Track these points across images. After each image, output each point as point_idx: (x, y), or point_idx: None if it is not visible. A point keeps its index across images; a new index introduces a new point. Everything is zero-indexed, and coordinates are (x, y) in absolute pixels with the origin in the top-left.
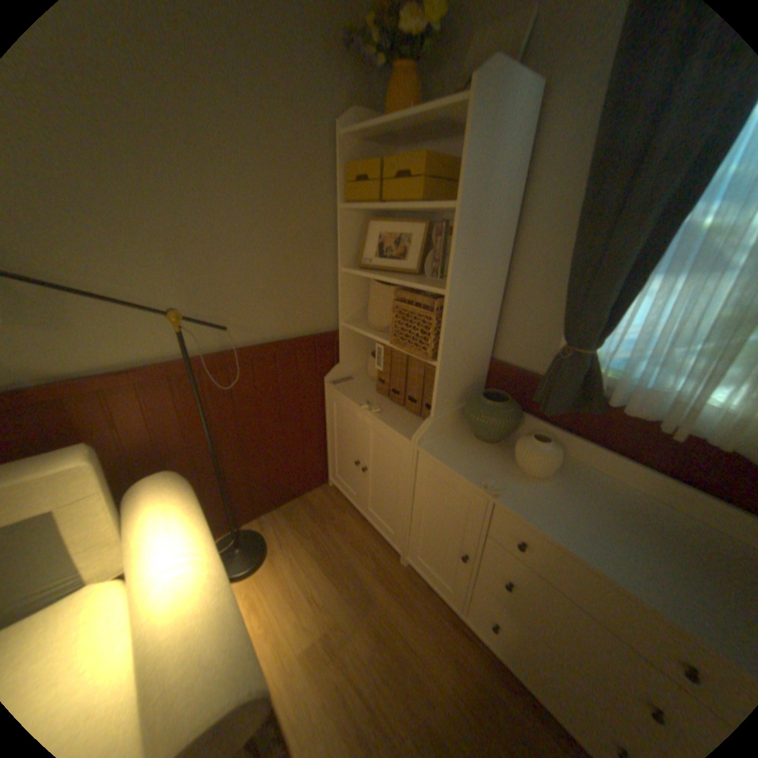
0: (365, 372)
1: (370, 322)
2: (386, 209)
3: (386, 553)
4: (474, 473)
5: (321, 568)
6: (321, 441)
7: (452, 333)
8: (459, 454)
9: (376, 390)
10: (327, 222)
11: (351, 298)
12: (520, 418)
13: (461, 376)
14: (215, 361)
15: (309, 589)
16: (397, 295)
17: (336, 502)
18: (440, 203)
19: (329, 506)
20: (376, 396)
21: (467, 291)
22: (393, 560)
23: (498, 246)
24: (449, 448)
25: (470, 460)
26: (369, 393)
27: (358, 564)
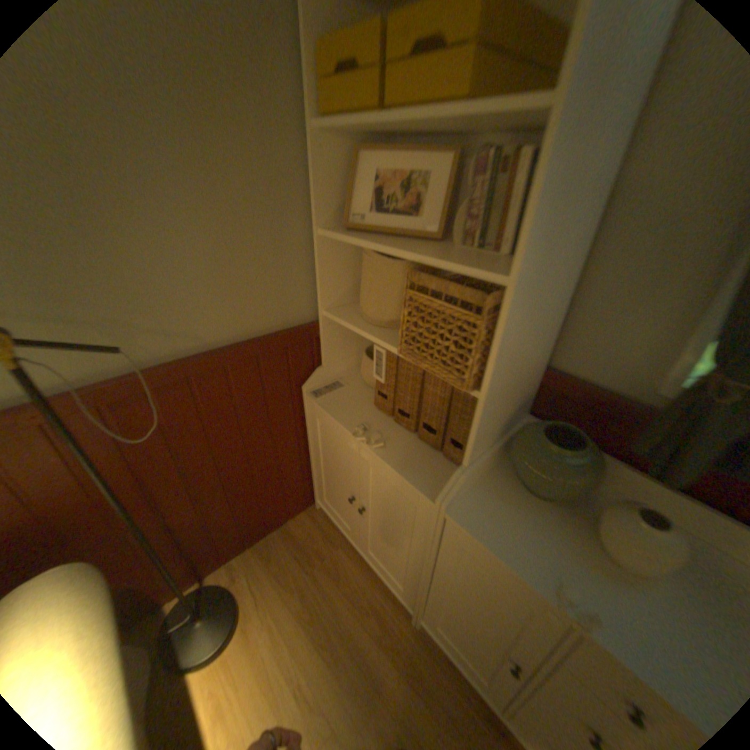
0: (357, 372)
1: (364, 311)
2: (387, 130)
3: (393, 609)
4: (543, 570)
5: (311, 639)
6: (303, 461)
7: (512, 348)
8: (511, 527)
9: (375, 405)
10: (291, 152)
11: (334, 275)
12: (608, 475)
13: (511, 403)
14: (123, 390)
15: (295, 676)
16: (411, 276)
17: (326, 533)
18: (513, 96)
19: (317, 540)
20: (375, 416)
21: (543, 276)
22: (402, 619)
23: (599, 191)
24: (493, 514)
25: (531, 541)
26: (365, 409)
27: (358, 629)
